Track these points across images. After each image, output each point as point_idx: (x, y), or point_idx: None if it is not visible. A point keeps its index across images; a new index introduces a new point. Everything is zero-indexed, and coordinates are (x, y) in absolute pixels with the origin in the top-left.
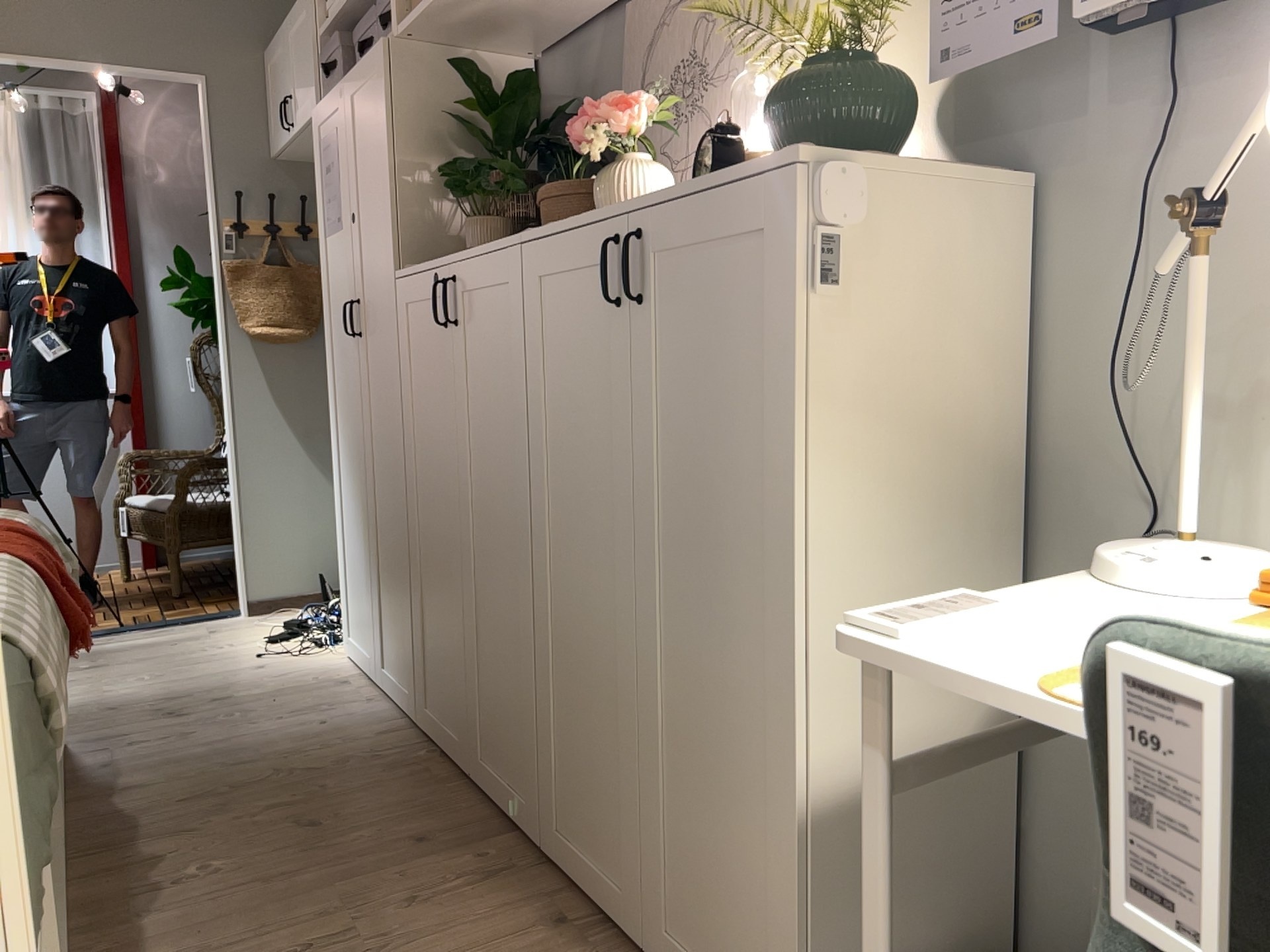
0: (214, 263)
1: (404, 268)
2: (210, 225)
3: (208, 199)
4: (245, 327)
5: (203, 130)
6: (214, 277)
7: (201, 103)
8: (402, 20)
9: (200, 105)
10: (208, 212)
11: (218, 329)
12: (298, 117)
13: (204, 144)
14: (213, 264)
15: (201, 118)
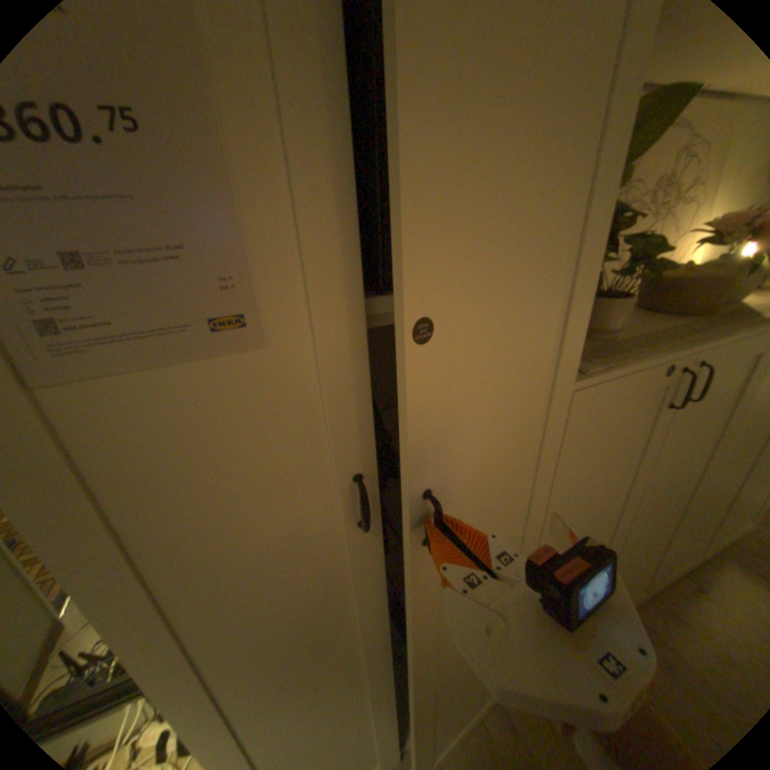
0: None
1: (593, 372)
2: None
3: None
4: None
5: None
6: None
7: None
8: None
9: None
10: None
11: None
12: None
13: None
14: None
15: None
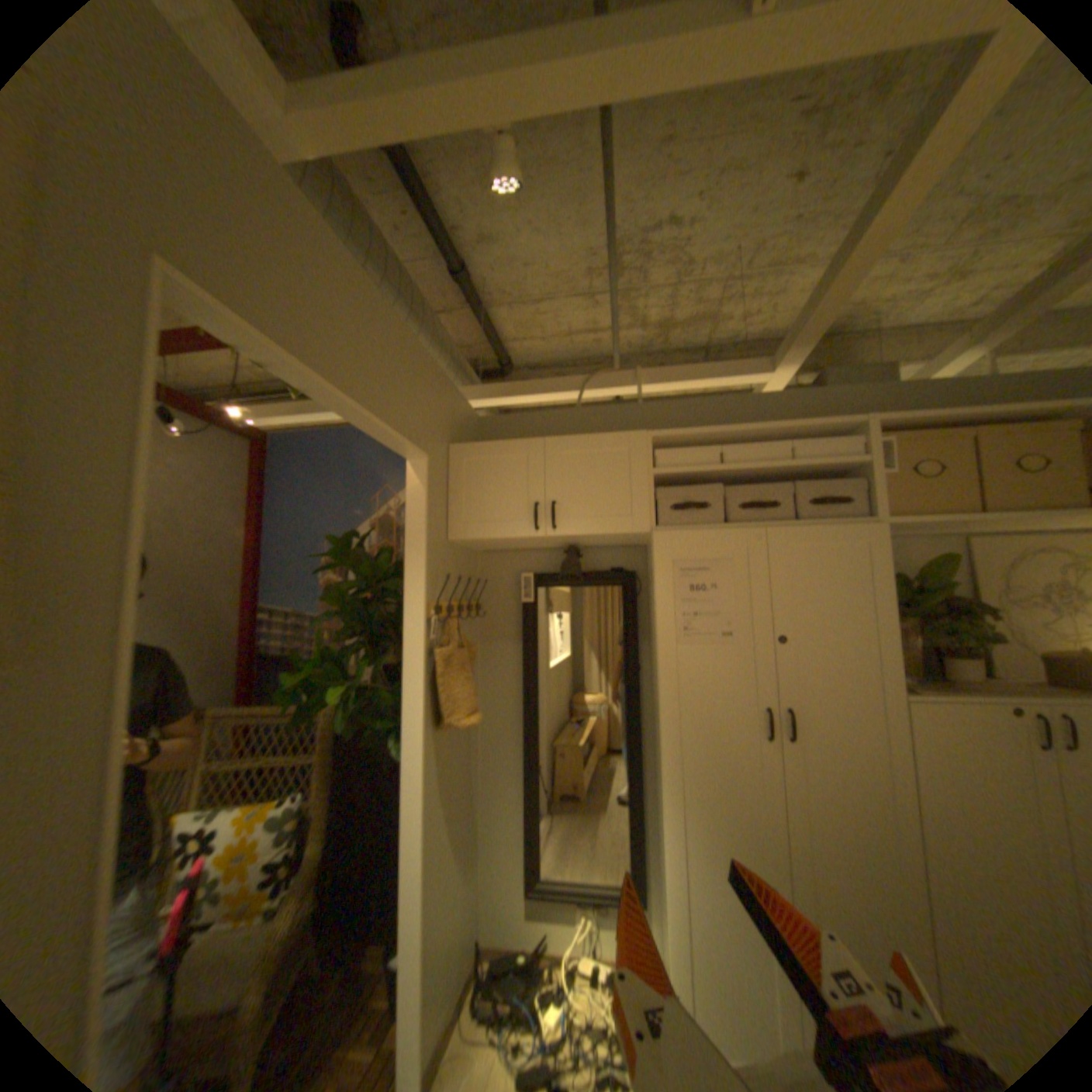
0: (414, 653)
1: (925, 697)
2: (406, 609)
3: (407, 581)
4: (454, 723)
5: (415, 510)
6: (405, 668)
7: (416, 483)
8: (901, 520)
9: (408, 483)
10: (407, 595)
11: (405, 728)
12: (578, 527)
13: (415, 524)
14: (406, 653)
15: (408, 497)
